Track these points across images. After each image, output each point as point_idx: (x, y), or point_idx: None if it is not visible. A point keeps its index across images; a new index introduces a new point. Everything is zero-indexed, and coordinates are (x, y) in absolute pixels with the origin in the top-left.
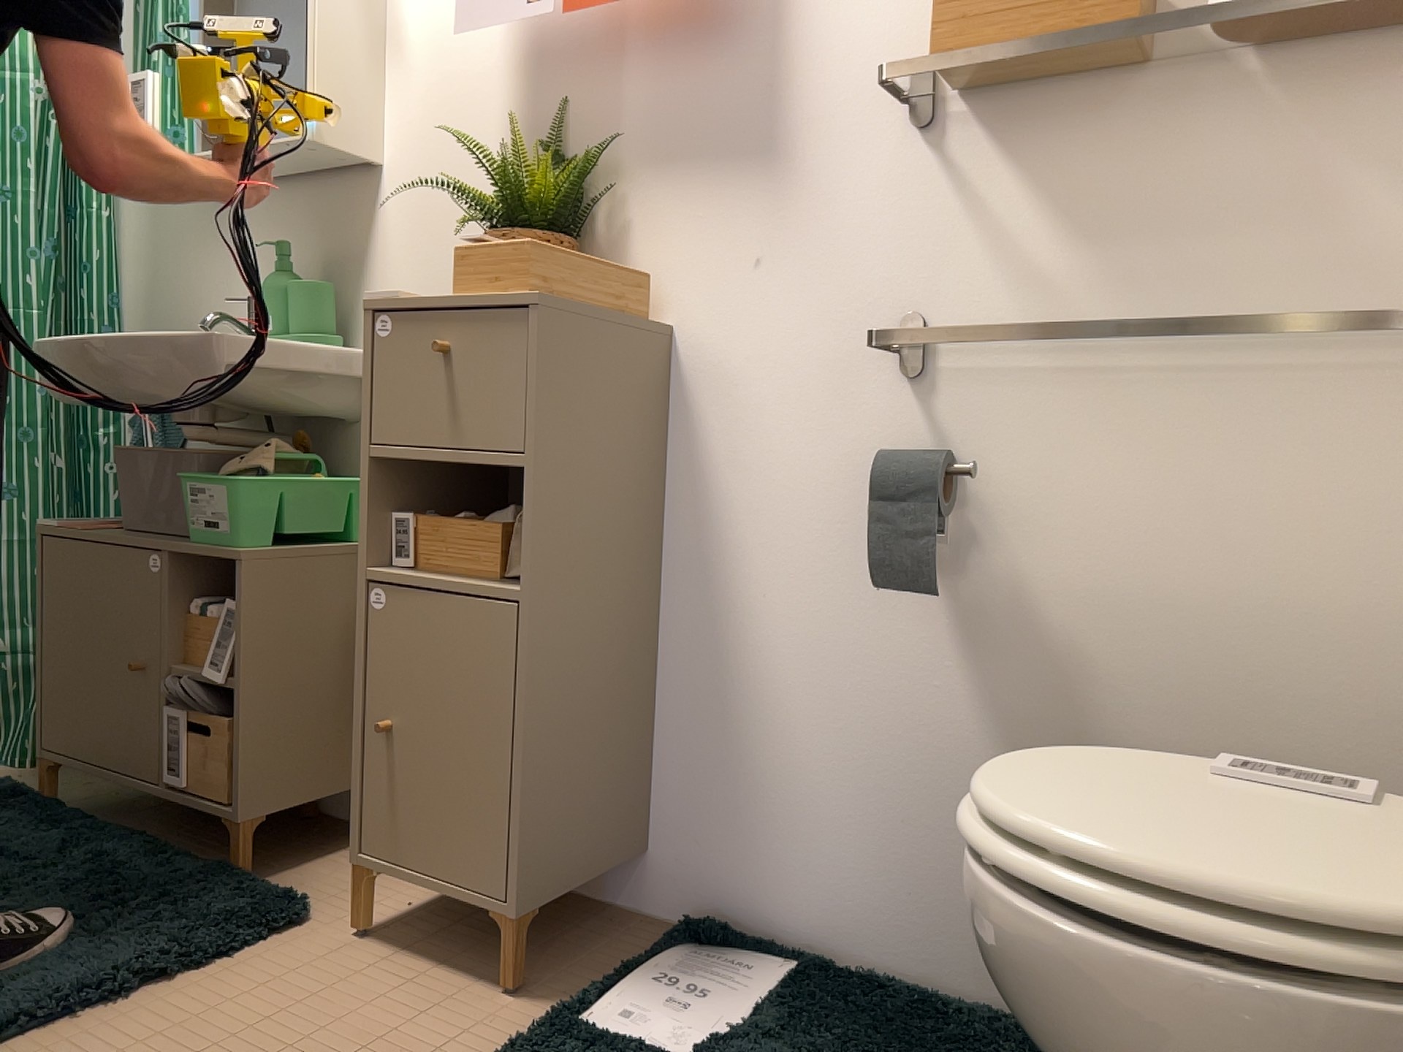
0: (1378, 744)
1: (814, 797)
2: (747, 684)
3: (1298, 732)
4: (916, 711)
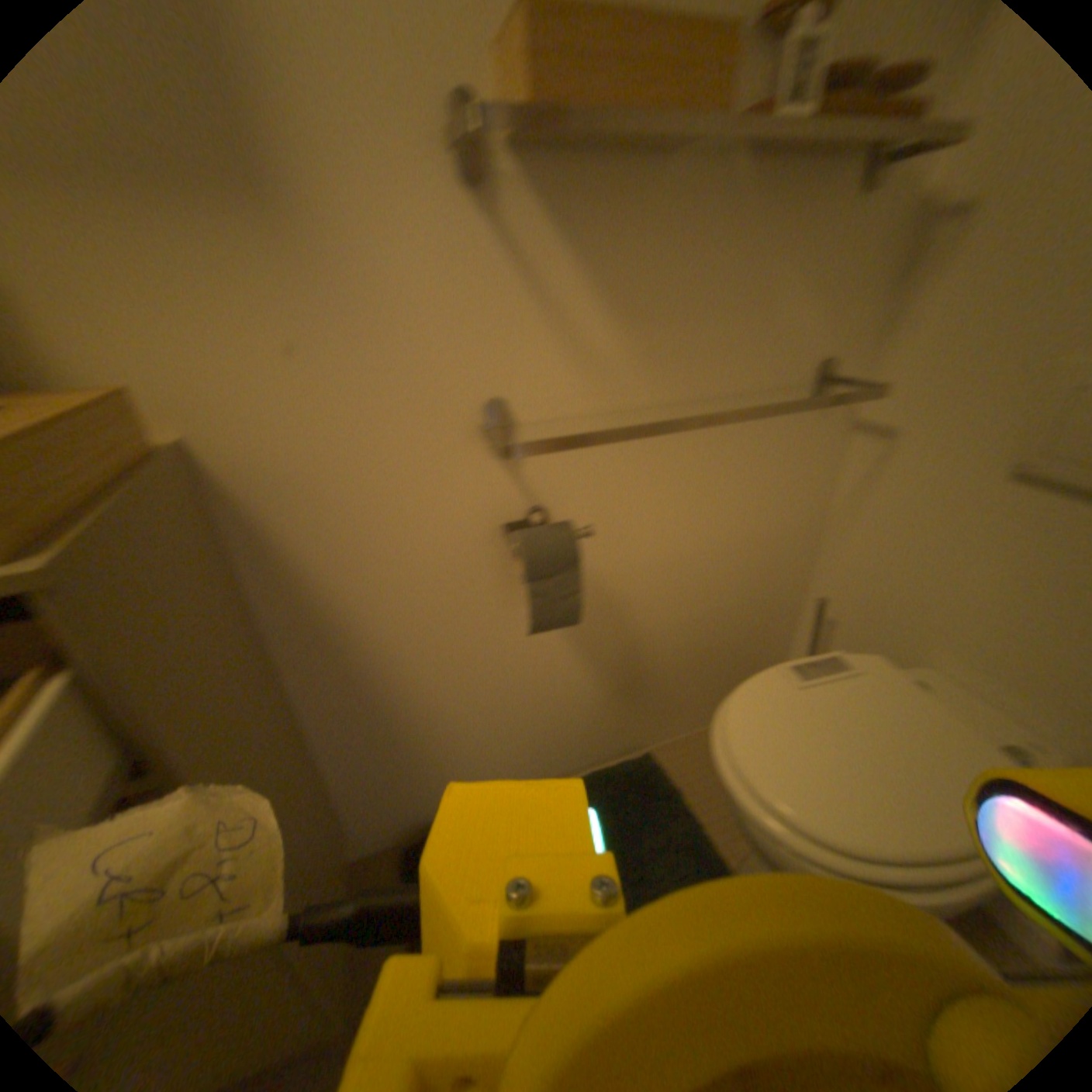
0: (763, 589)
1: (482, 742)
2: (411, 709)
3: (735, 597)
4: (545, 670)
